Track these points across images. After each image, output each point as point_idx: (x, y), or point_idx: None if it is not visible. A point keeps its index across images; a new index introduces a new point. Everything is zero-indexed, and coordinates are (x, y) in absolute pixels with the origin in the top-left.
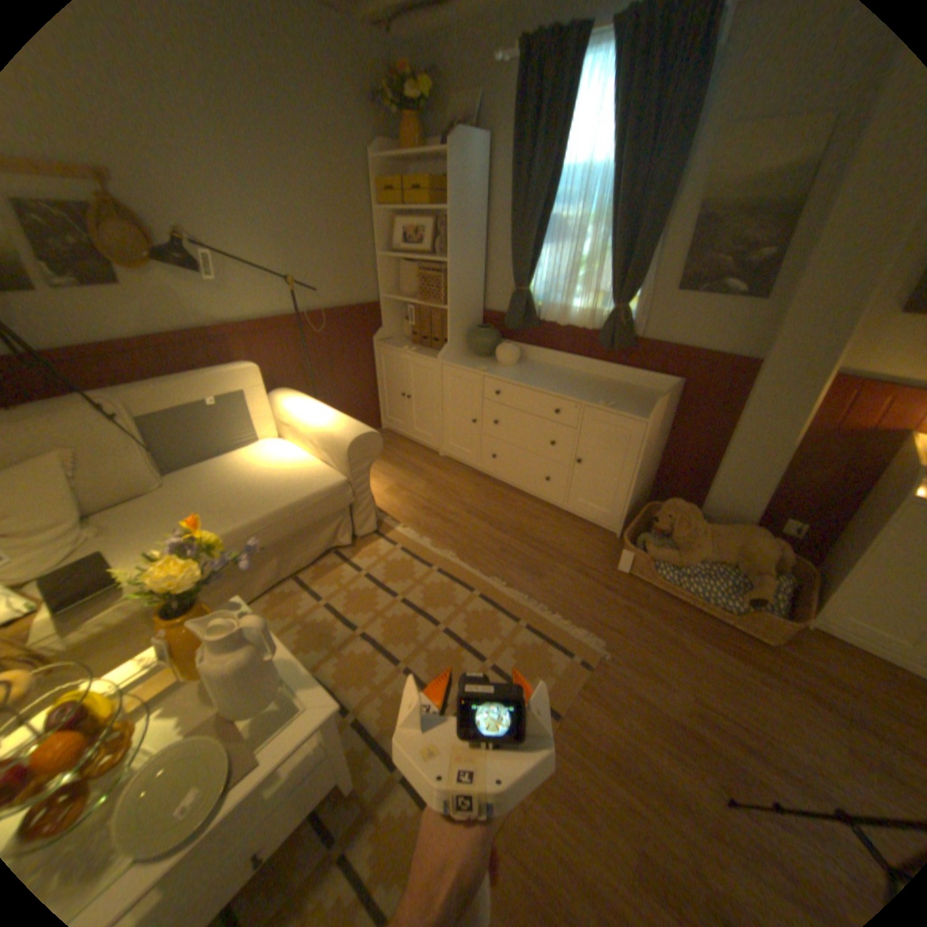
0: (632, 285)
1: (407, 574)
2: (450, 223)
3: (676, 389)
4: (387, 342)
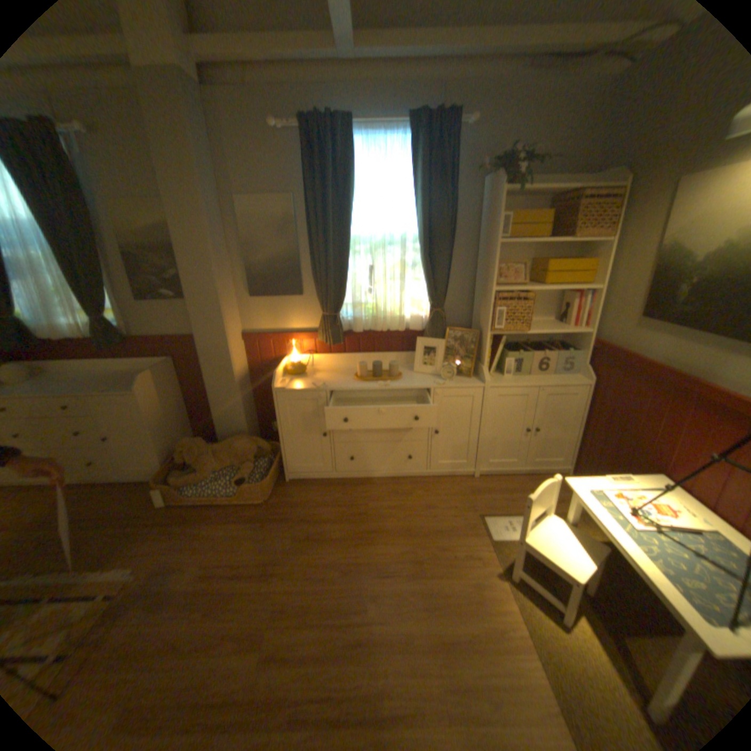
0: (93, 304)
1: None
2: None
3: (159, 366)
4: None
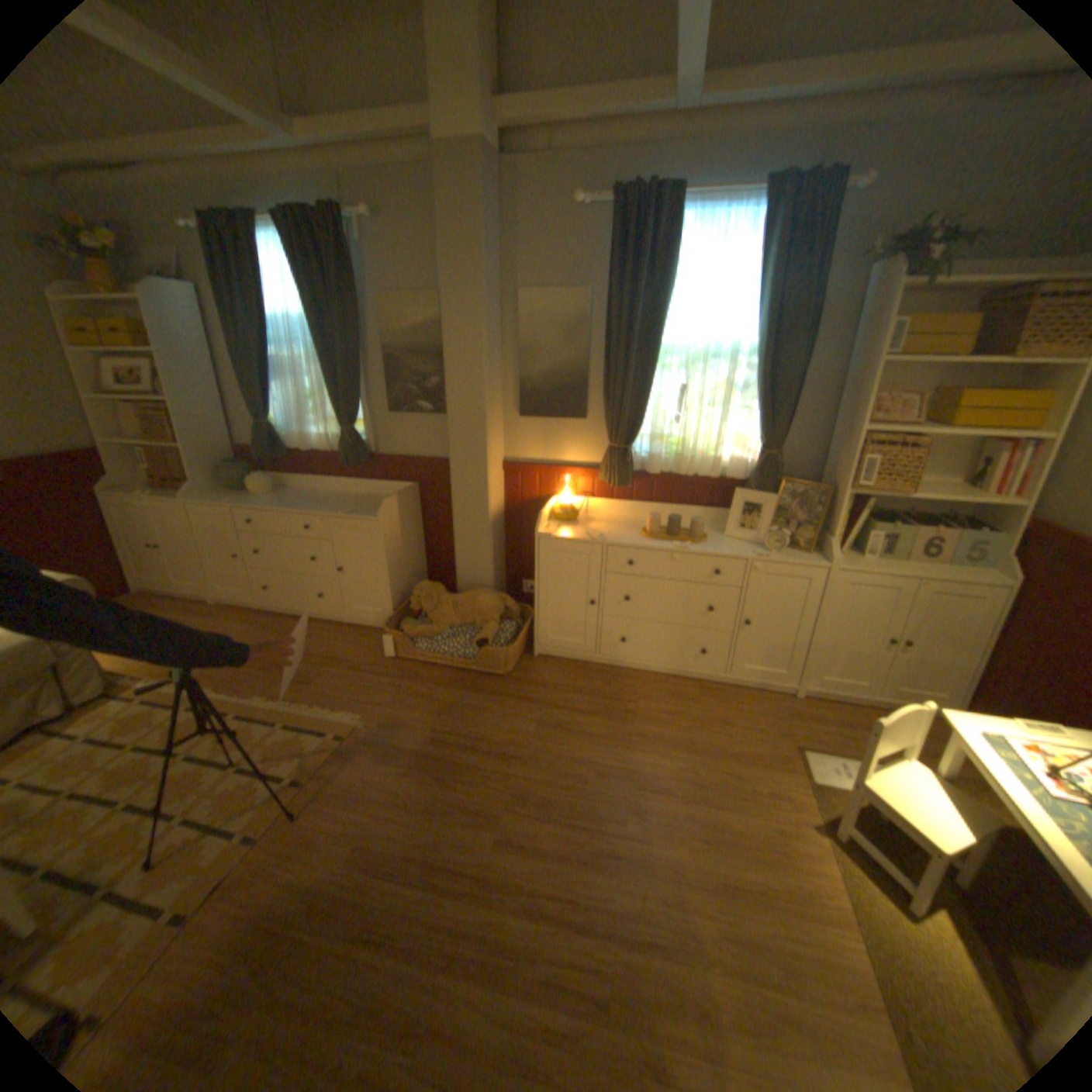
0: (347, 413)
1: (143, 726)
2: (158, 365)
3: (405, 492)
4: (115, 492)
